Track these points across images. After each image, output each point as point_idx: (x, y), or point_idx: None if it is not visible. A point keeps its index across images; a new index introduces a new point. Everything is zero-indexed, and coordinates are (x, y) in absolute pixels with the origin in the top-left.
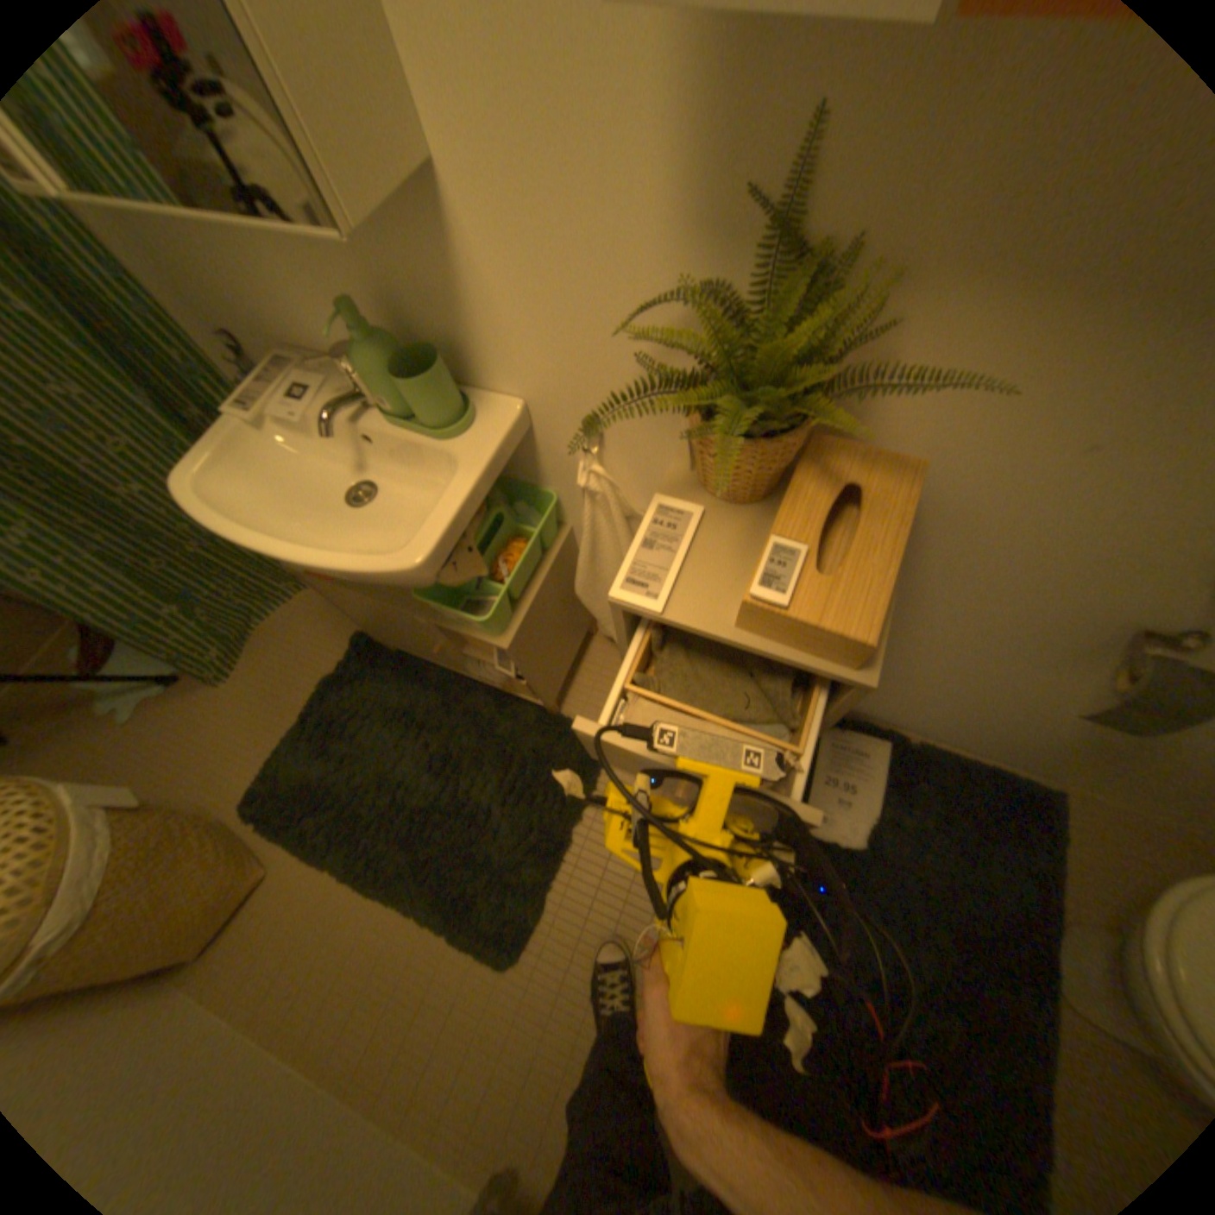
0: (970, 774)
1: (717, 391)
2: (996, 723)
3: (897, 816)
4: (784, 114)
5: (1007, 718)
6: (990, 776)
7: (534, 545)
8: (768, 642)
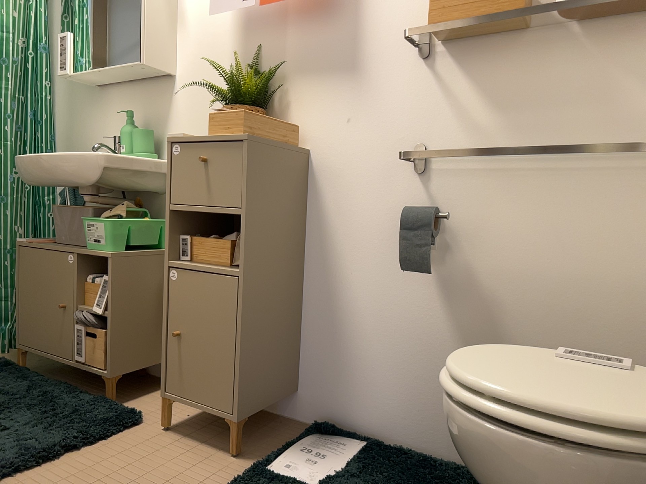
0: (425, 455)
1: (231, 102)
2: (419, 373)
3: (353, 465)
4: (254, 52)
5: (420, 359)
6: (442, 459)
7: (159, 226)
8: (218, 135)
